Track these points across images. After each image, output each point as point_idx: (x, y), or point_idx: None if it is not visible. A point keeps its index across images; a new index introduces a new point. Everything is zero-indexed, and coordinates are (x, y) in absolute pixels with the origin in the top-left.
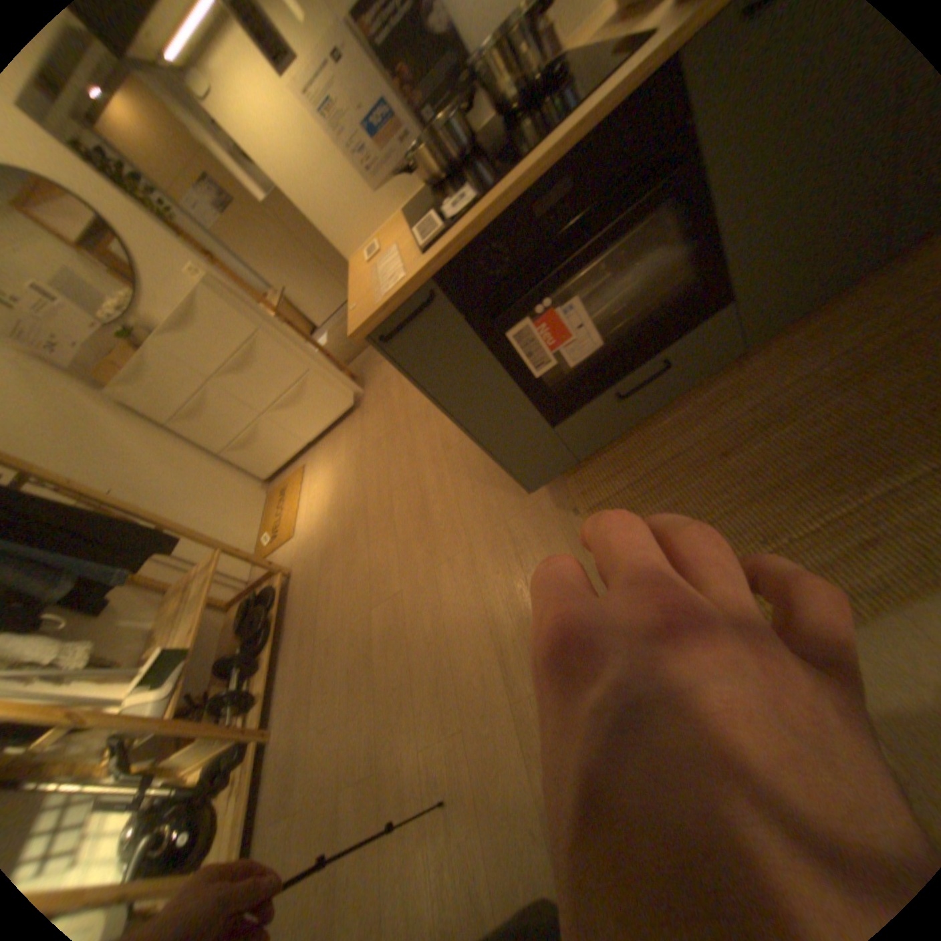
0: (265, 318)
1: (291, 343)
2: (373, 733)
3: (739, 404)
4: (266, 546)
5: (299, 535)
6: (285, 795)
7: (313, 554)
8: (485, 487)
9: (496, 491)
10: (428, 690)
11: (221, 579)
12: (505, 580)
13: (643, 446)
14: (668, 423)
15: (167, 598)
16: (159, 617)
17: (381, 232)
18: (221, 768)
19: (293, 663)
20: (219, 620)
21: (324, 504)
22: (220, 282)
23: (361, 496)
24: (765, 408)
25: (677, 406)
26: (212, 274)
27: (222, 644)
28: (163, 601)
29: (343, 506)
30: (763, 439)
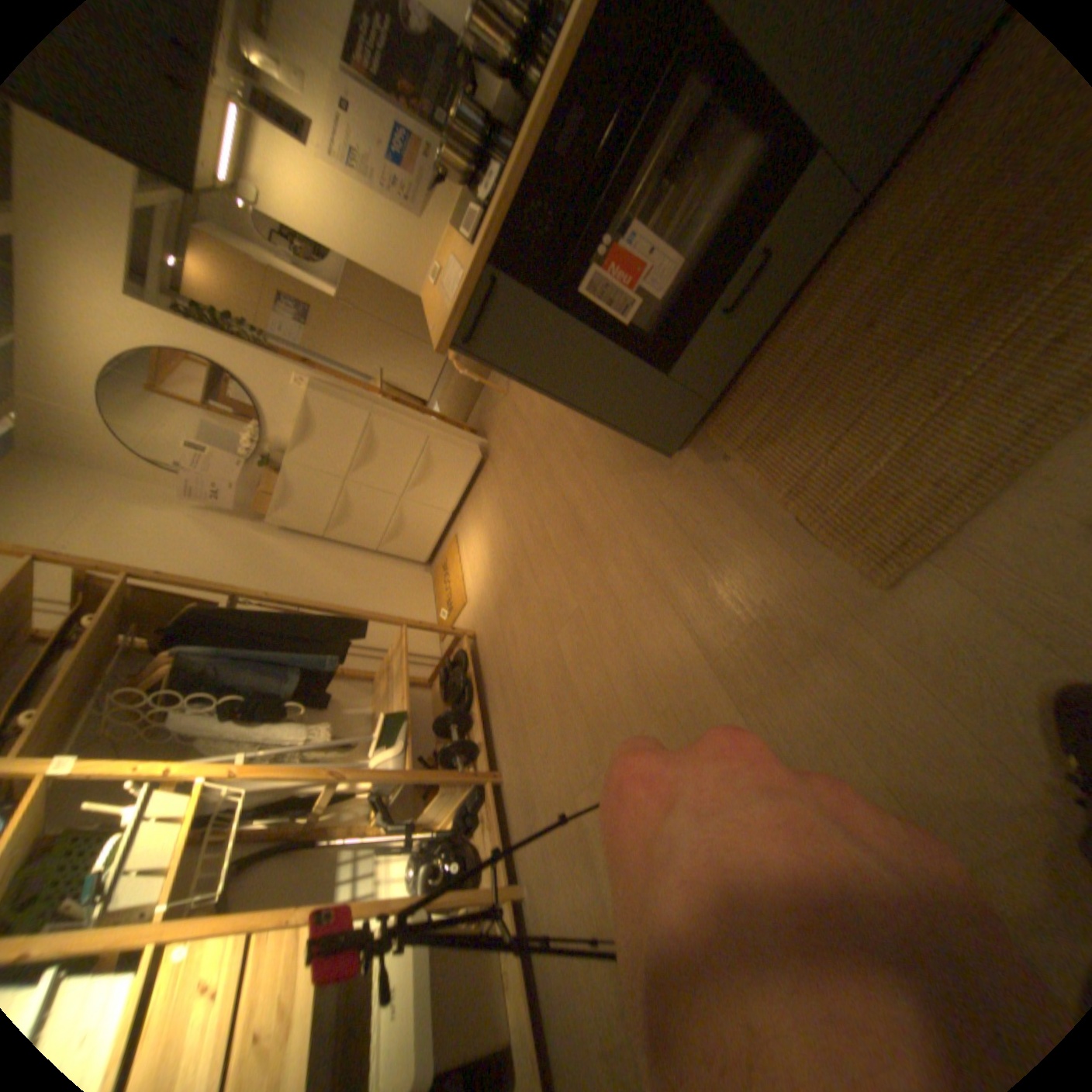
0: (372, 401)
1: (402, 417)
2: (590, 739)
3: (873, 263)
4: (445, 620)
5: (471, 598)
6: (530, 818)
7: (488, 609)
8: (629, 475)
9: (640, 475)
10: (628, 683)
11: (416, 661)
12: (672, 554)
13: (778, 358)
14: (798, 321)
15: (376, 683)
16: (374, 701)
17: (437, 254)
18: (468, 812)
19: (501, 709)
20: (426, 696)
21: (484, 561)
22: (322, 382)
23: (514, 538)
24: (904, 251)
25: (805, 299)
26: (314, 378)
27: (436, 715)
28: (373, 687)
29: (501, 554)
30: (909, 287)
